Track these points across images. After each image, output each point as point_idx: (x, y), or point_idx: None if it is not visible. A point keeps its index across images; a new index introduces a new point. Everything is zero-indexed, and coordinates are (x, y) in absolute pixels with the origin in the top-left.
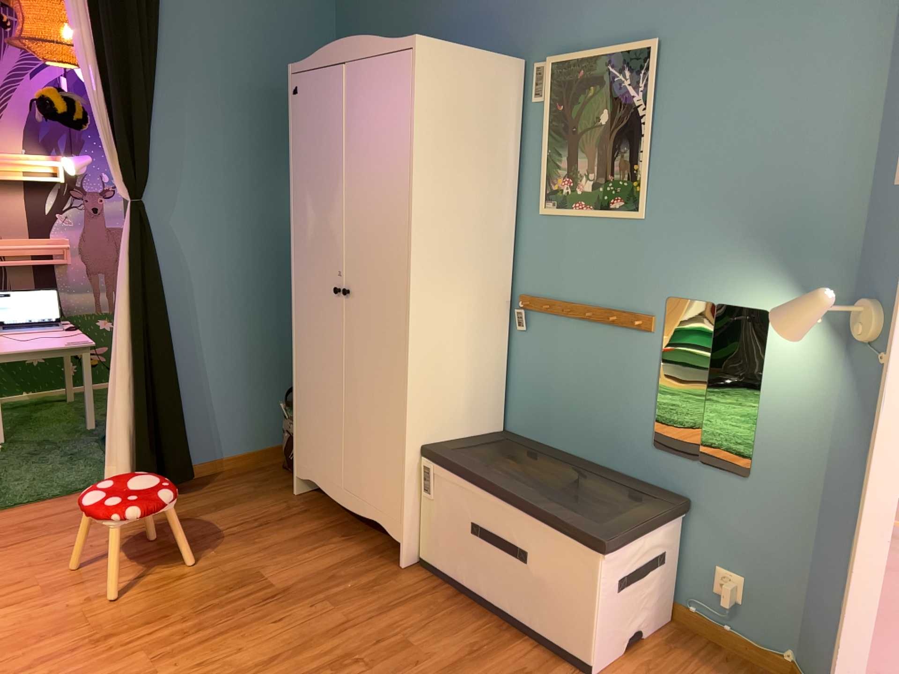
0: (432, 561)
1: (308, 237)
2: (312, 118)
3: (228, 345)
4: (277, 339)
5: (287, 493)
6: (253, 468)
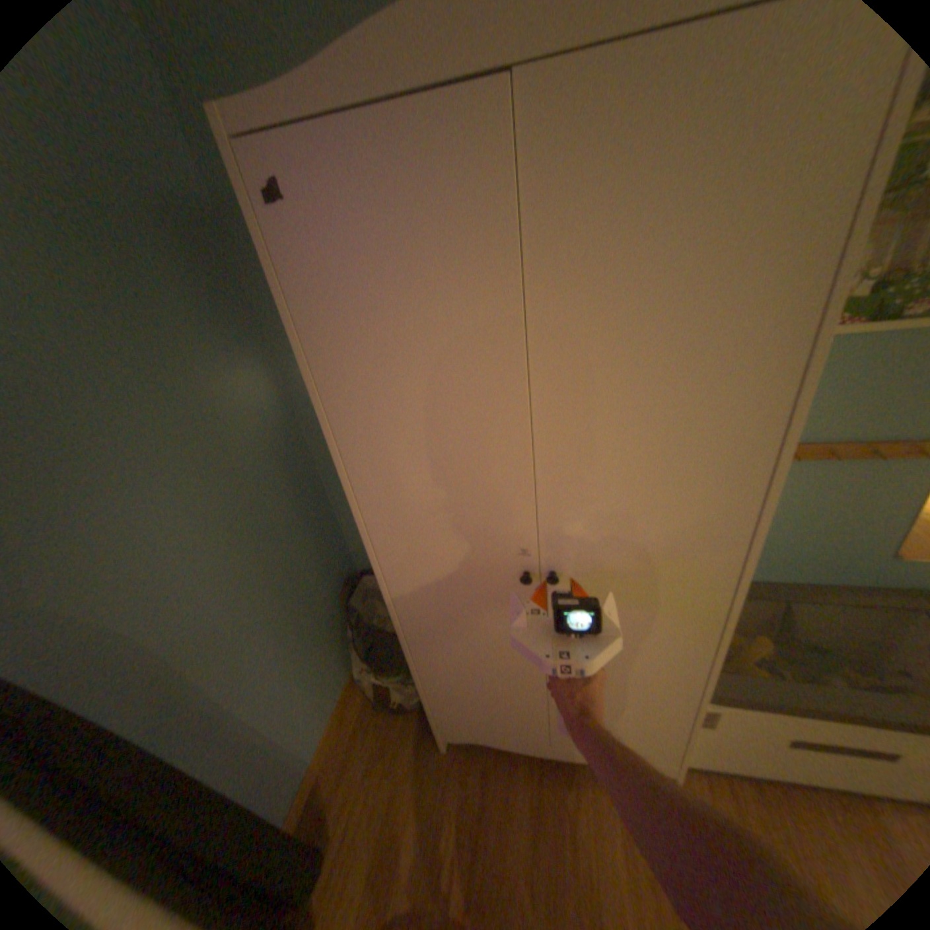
0: (713, 770)
1: (415, 503)
2: (373, 263)
3: (256, 660)
4: (300, 594)
5: (434, 756)
6: (349, 738)
